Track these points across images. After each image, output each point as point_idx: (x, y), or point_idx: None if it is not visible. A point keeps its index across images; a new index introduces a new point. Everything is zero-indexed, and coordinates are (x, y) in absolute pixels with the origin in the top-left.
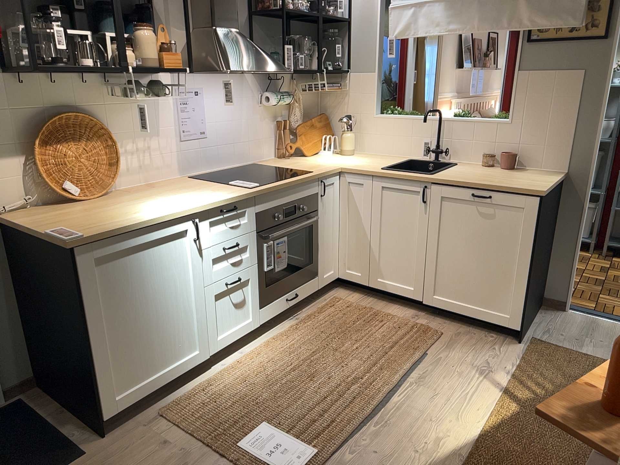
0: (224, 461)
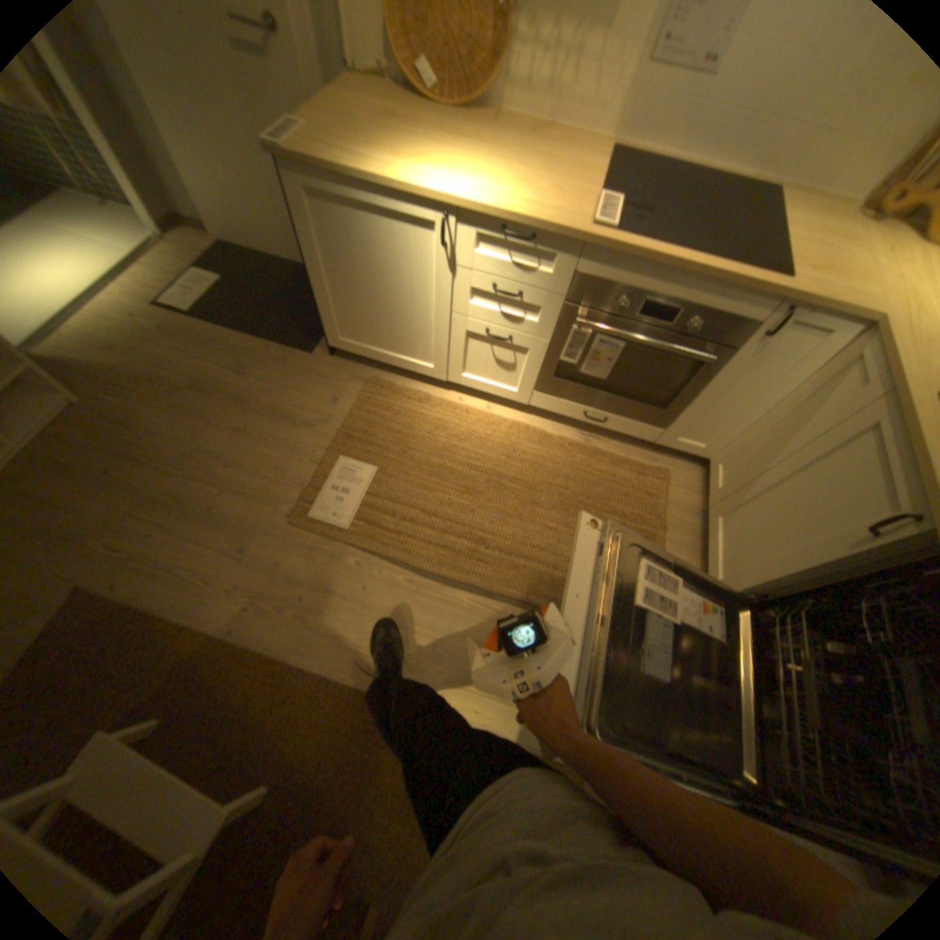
0: (323, 453)
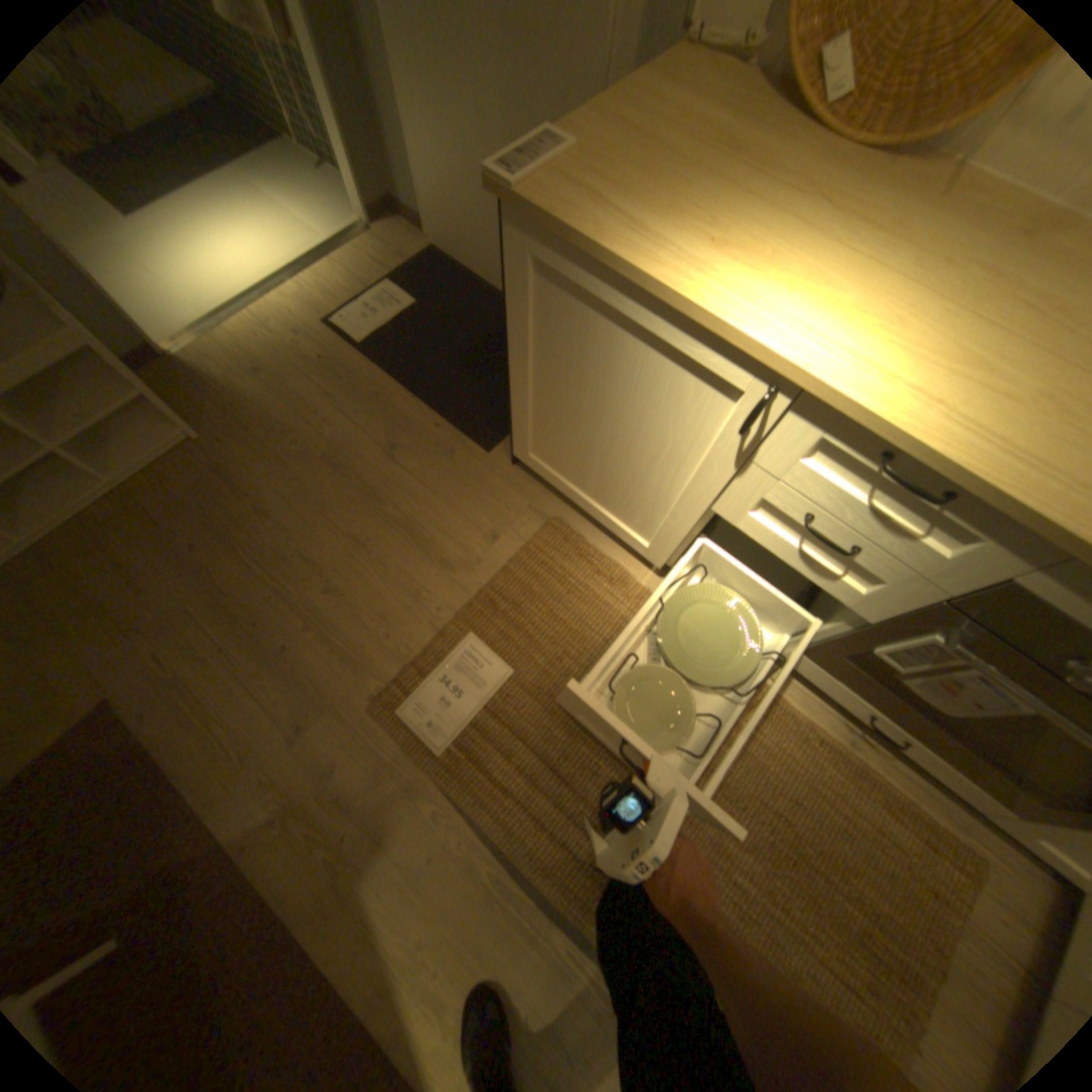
0: (451, 616)
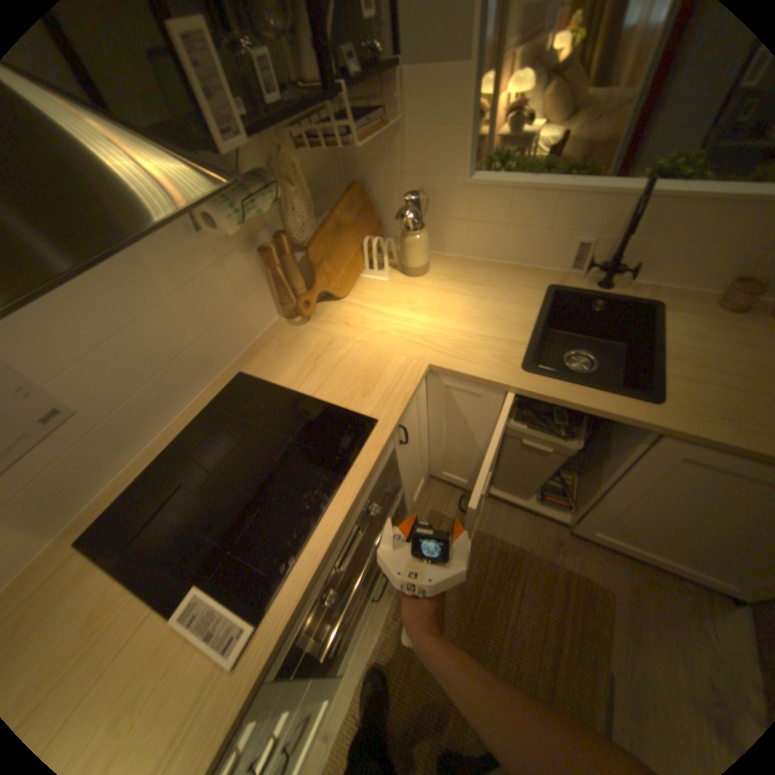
0: None
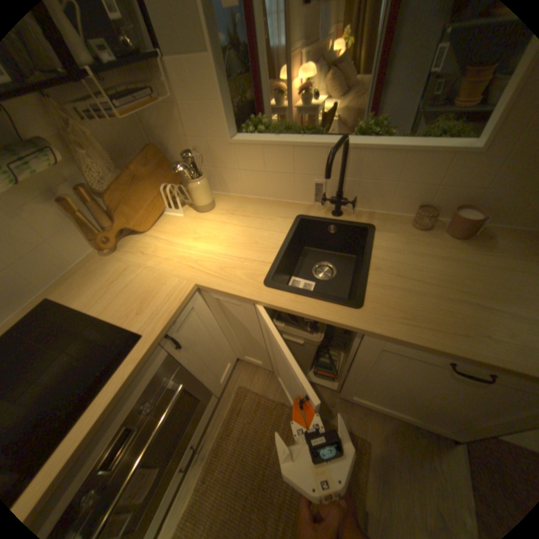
0: None
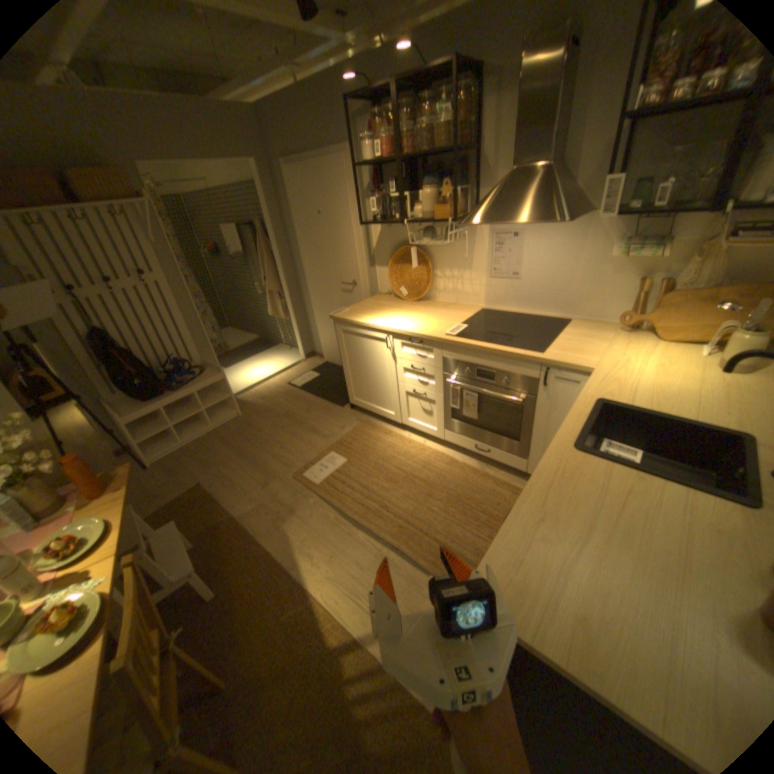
0: (324, 449)
